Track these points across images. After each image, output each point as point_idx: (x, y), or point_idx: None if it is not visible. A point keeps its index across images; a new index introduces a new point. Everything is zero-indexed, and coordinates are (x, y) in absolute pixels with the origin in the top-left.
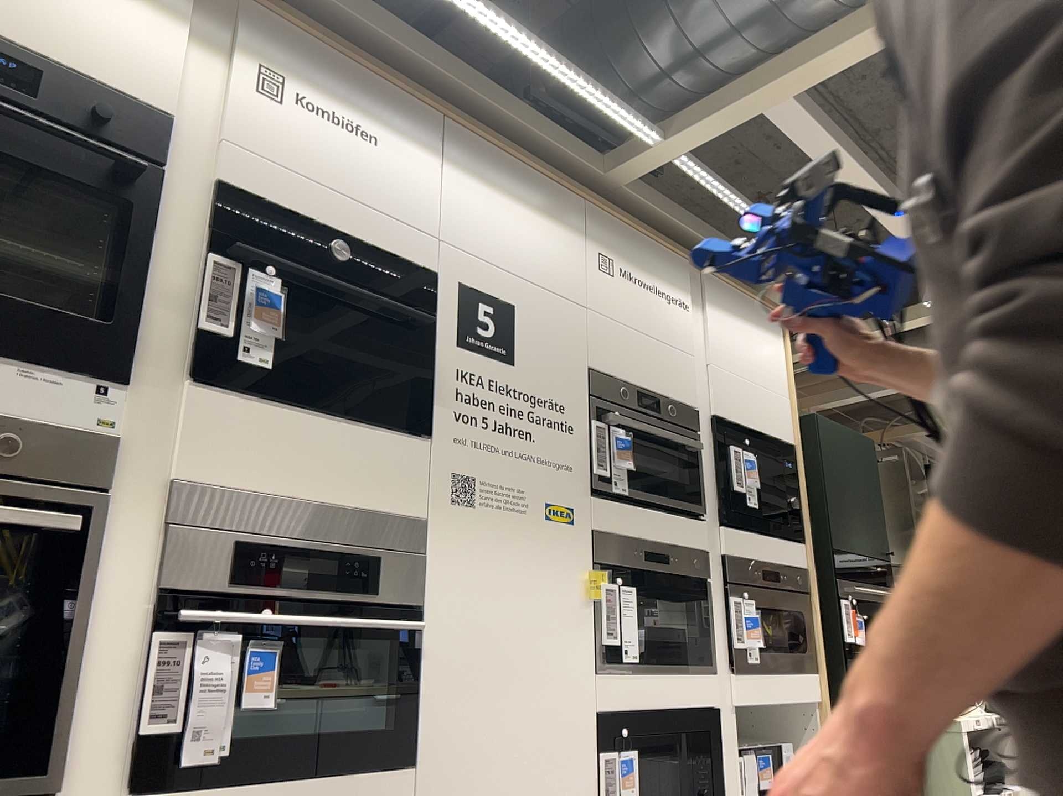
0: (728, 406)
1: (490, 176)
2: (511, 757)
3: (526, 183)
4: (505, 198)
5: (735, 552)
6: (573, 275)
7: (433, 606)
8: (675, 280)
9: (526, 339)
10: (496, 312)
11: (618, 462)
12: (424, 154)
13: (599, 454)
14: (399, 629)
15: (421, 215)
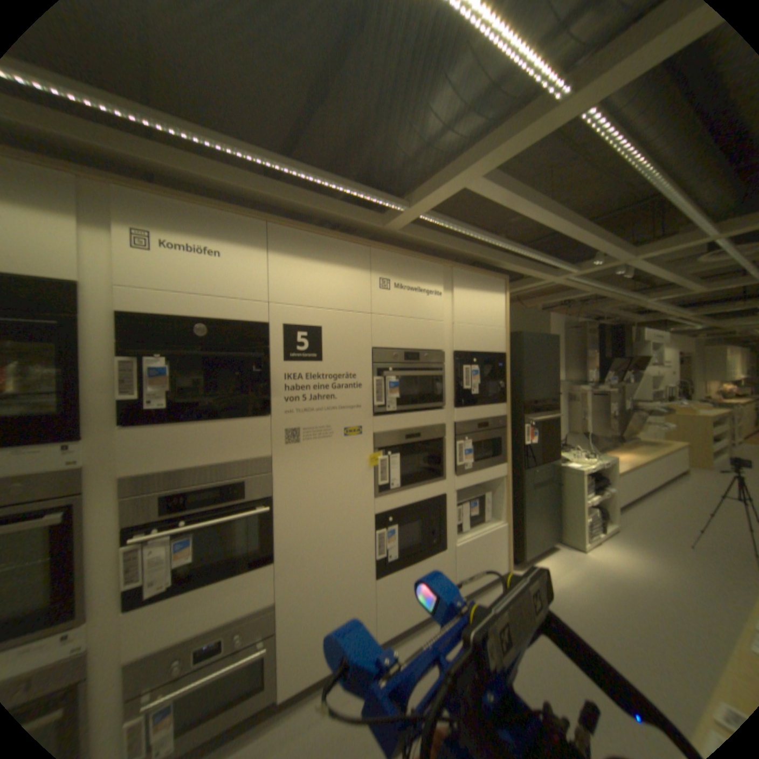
0: (470, 343)
1: (301, 246)
2: (326, 554)
3: (329, 243)
4: (312, 258)
5: (468, 421)
6: (364, 294)
7: (276, 500)
8: (439, 276)
9: (331, 343)
10: (309, 333)
11: (392, 396)
12: (251, 246)
13: (380, 395)
14: (256, 515)
15: (251, 287)
